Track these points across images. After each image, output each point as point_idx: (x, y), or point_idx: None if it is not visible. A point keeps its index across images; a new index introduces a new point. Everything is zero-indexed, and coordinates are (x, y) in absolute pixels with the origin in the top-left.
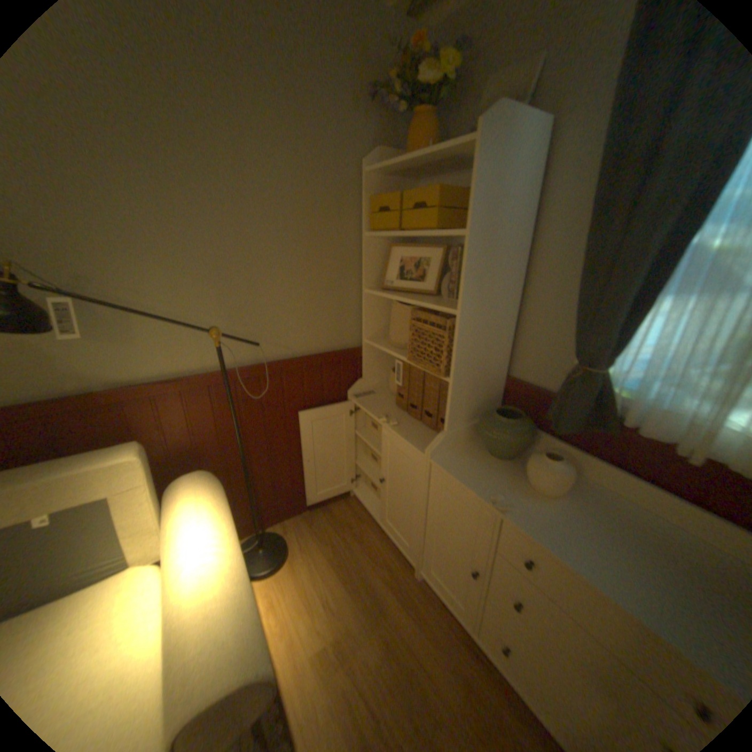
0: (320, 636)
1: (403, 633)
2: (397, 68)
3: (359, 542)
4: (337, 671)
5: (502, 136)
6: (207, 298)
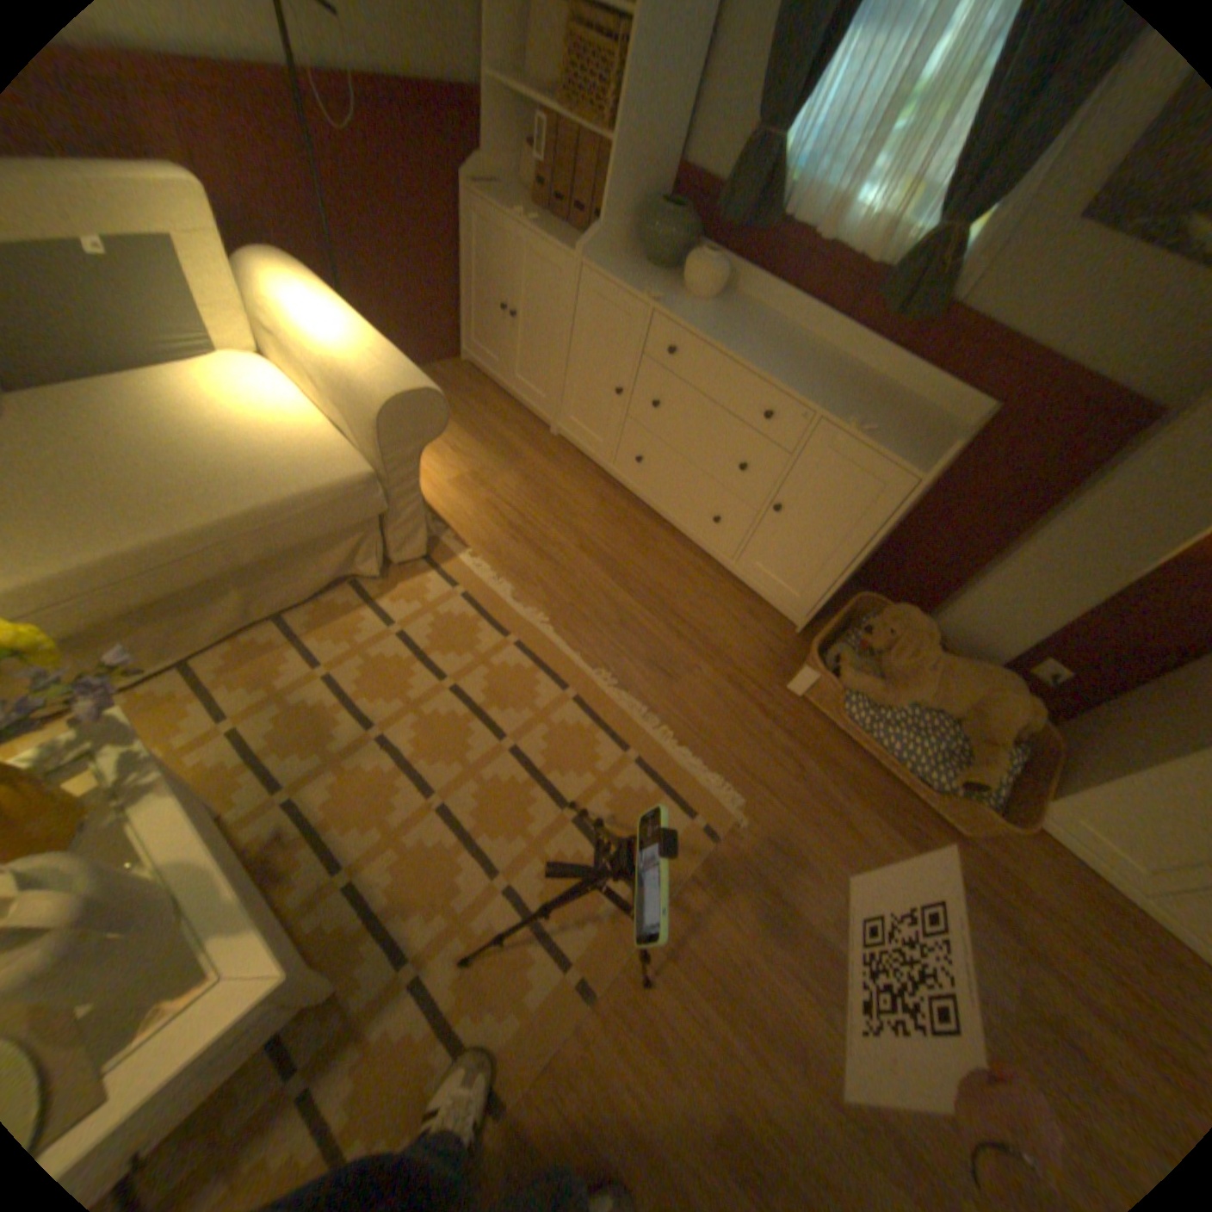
0: (453, 470)
1: (539, 471)
2: None
3: (482, 405)
4: (477, 491)
5: None
6: None
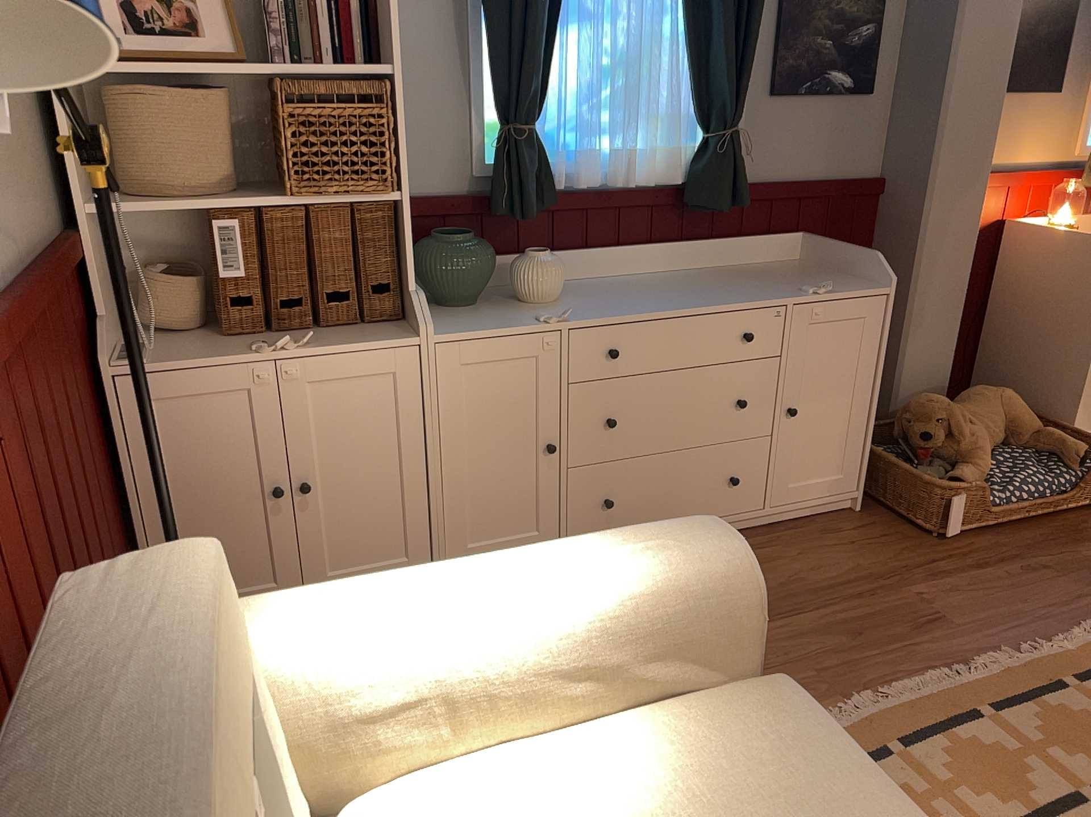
0: None
1: None
2: None
3: None
4: None
5: None
6: None
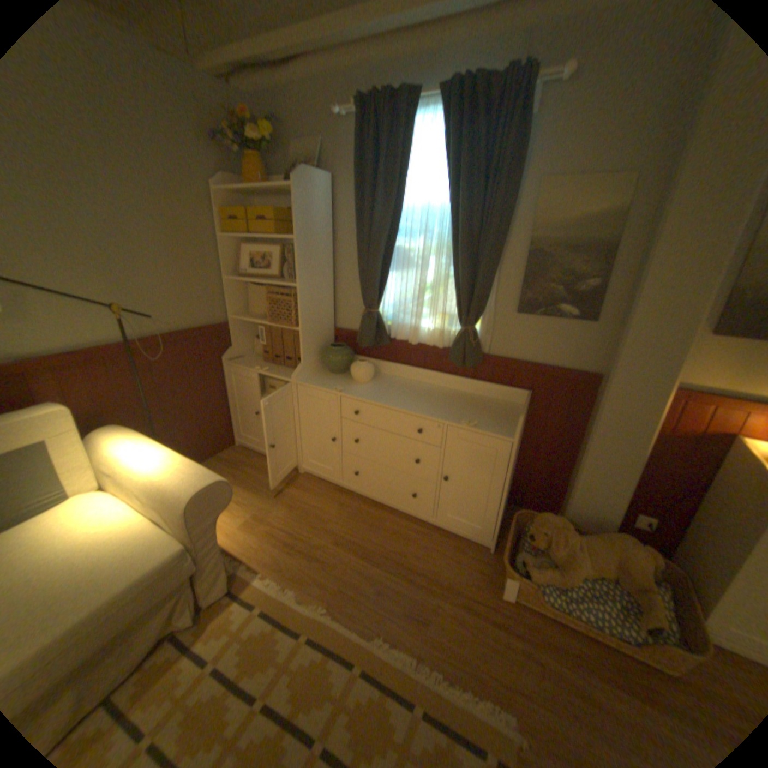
0: (240, 518)
1: (297, 498)
2: (224, 118)
3: (253, 468)
4: (258, 526)
5: (304, 185)
6: (94, 283)
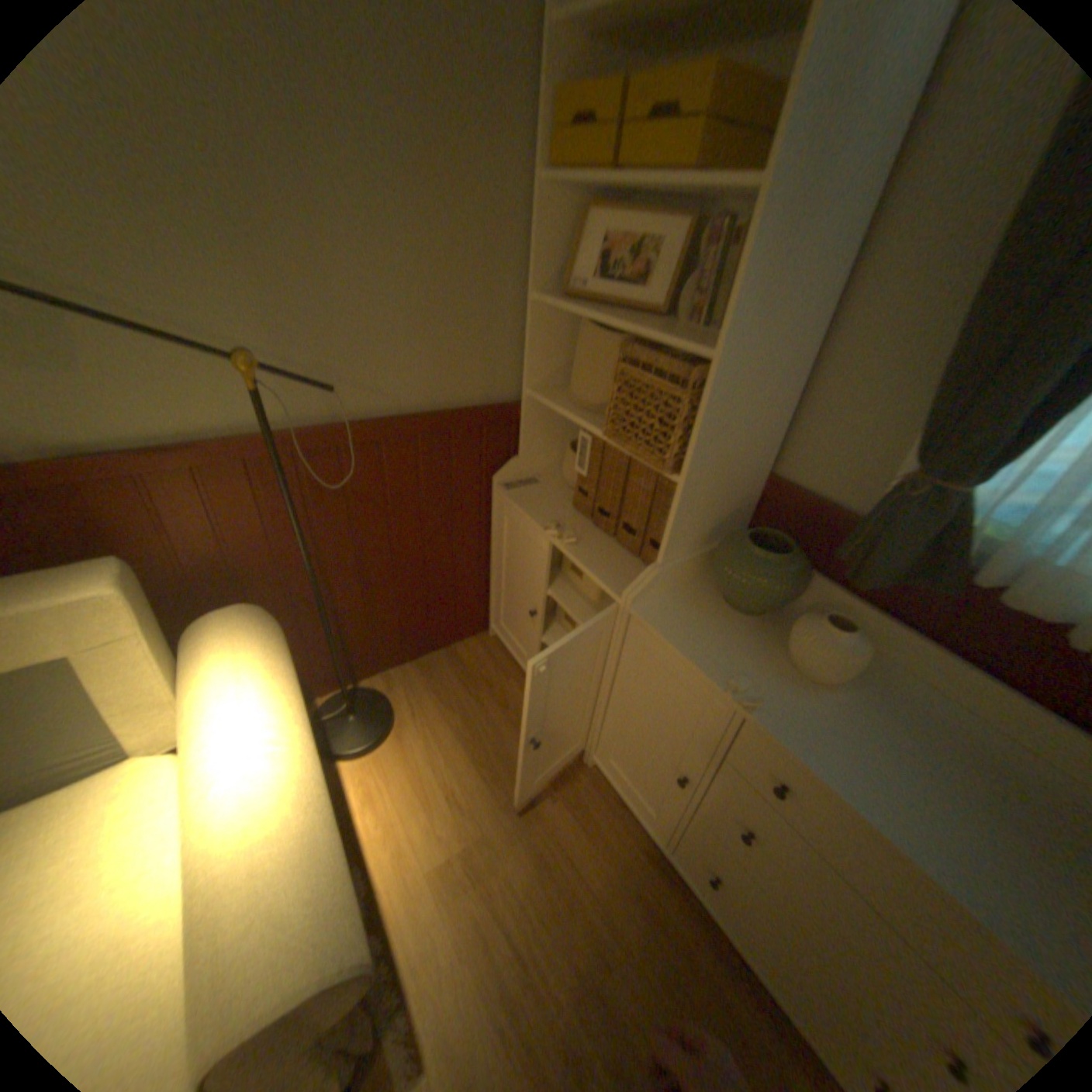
0: (442, 846)
1: (564, 844)
2: None
3: (503, 708)
4: (467, 896)
5: None
6: (226, 287)
